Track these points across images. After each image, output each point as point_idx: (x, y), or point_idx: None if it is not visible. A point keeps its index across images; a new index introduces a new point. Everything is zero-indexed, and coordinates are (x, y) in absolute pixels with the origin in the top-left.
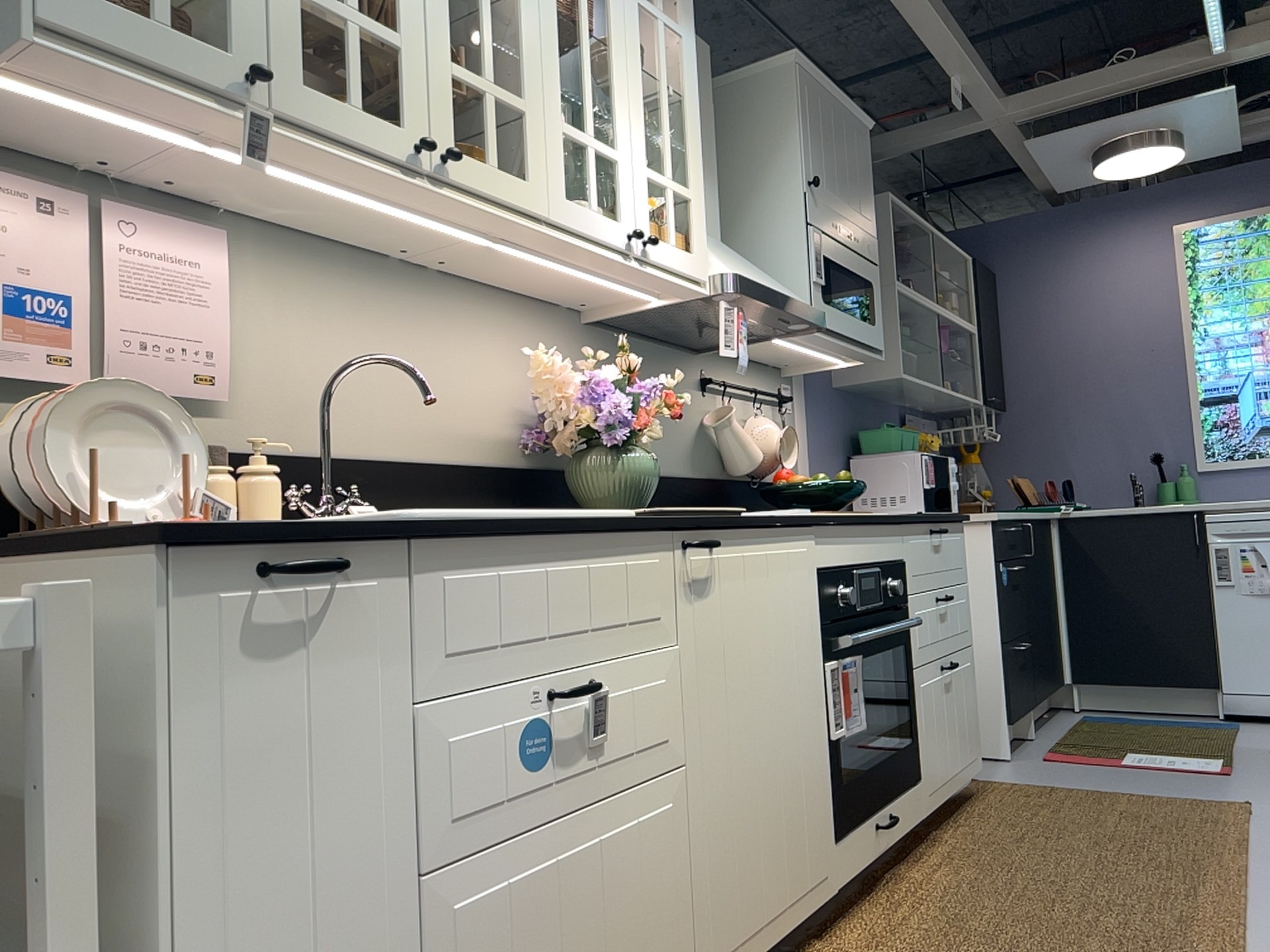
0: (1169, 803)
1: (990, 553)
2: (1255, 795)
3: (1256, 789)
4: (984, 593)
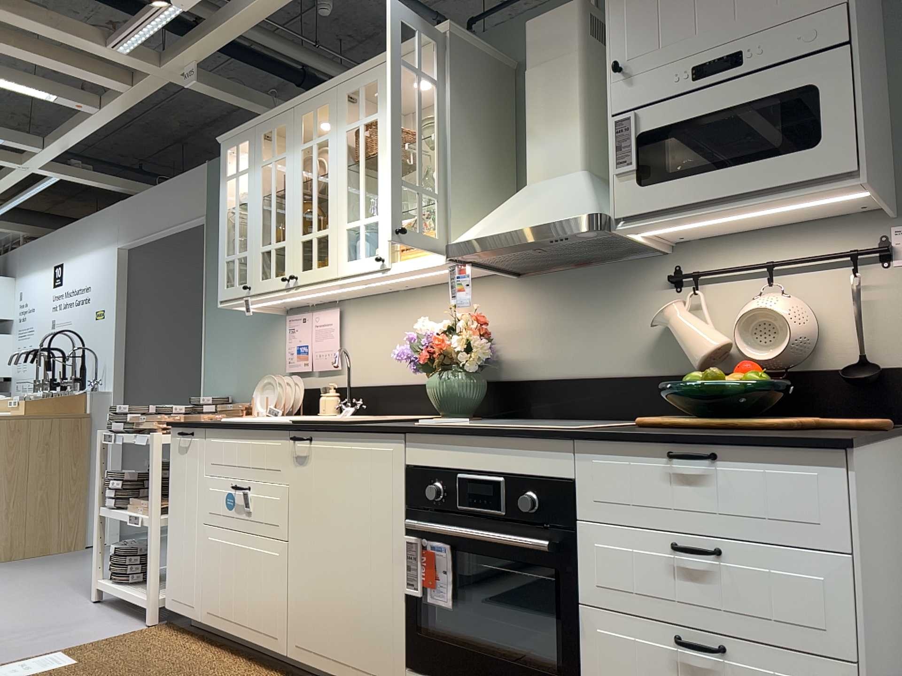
0: None
1: None
2: None
3: None
4: None
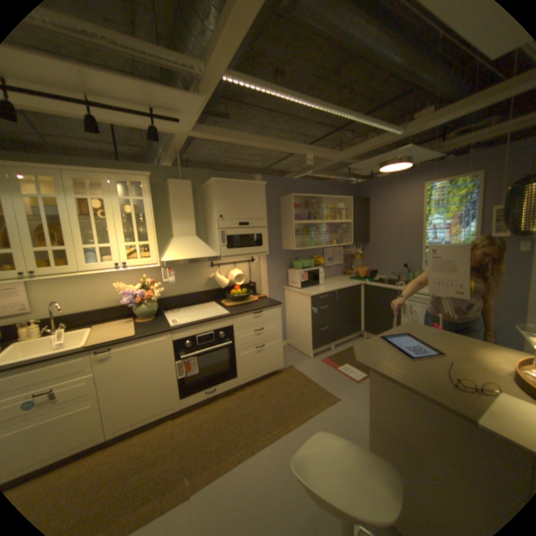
0: (319, 393)
1: (309, 305)
2: (349, 397)
3: (353, 394)
4: (308, 315)
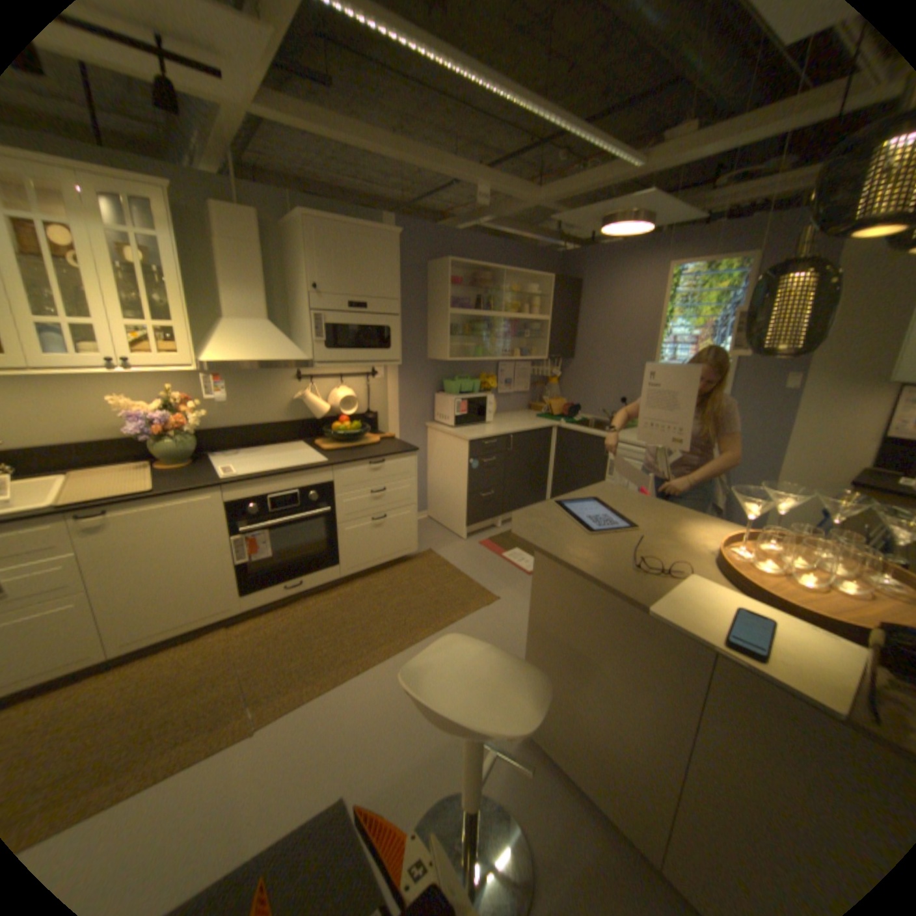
0: (469, 589)
1: (466, 454)
2: (513, 594)
3: (520, 590)
4: (463, 471)
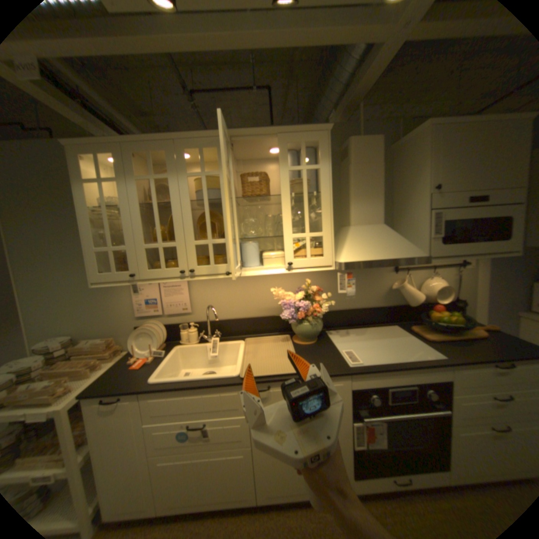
0: None
1: None
2: None
3: None
4: None
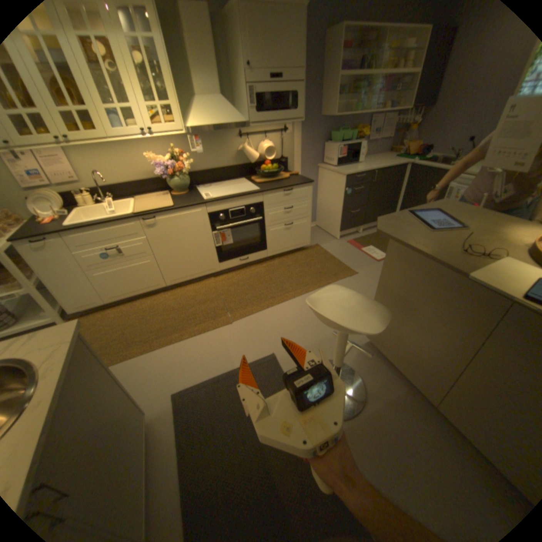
0: (340, 267)
1: (344, 184)
2: (366, 271)
3: (371, 270)
4: (341, 196)
